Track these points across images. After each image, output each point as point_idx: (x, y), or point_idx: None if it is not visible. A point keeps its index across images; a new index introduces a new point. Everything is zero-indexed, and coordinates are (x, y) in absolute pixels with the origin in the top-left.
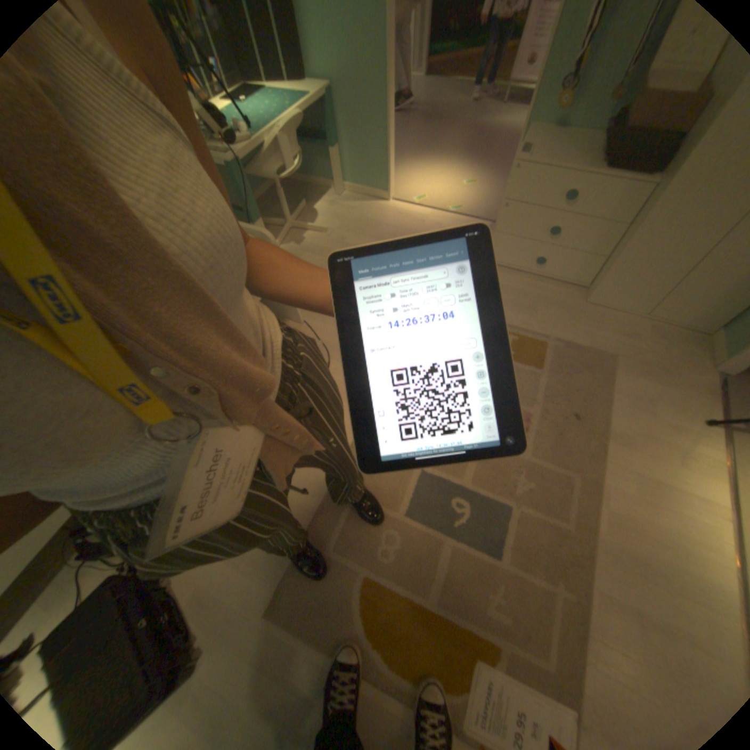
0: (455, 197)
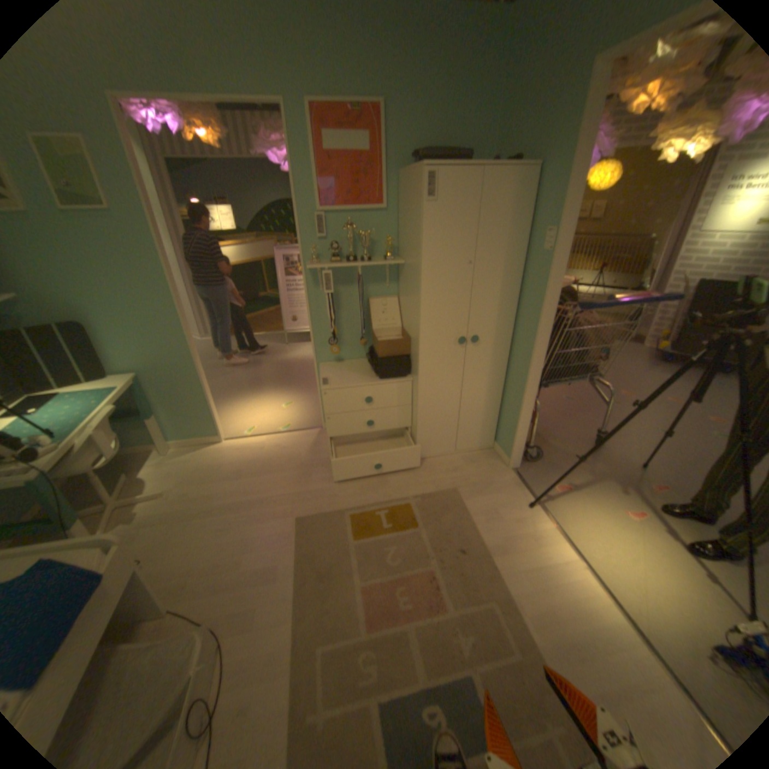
0: (281, 419)
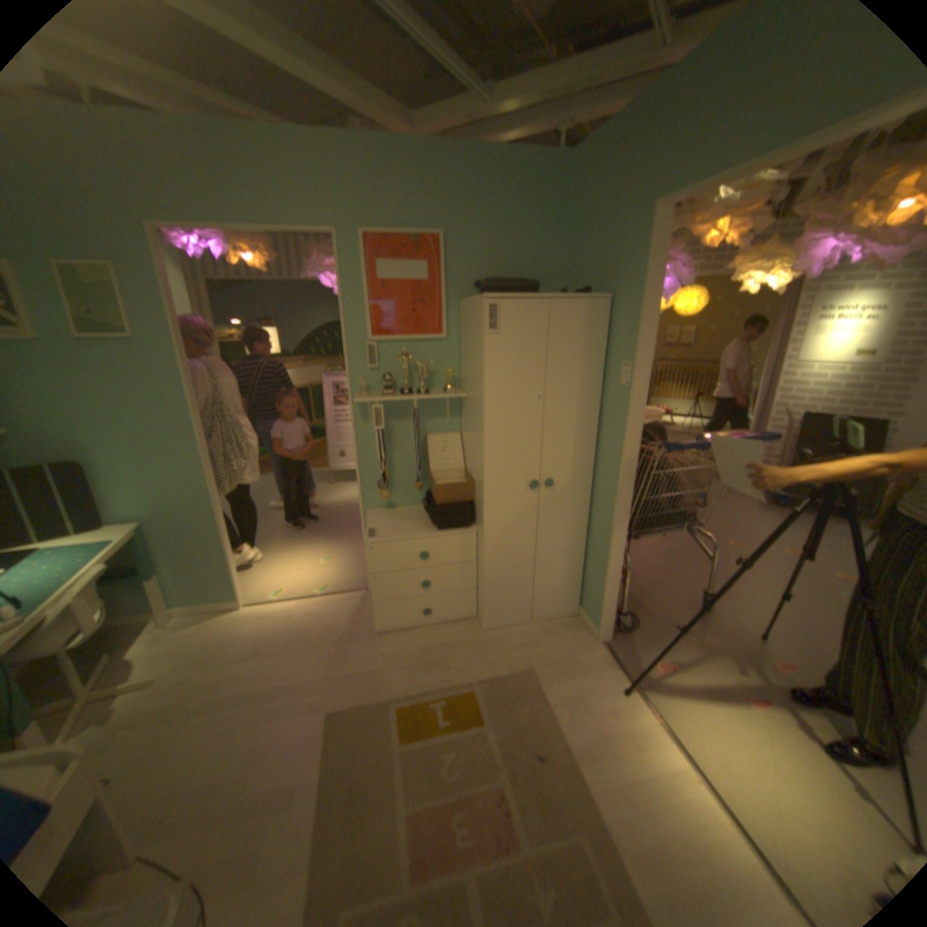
0: (317, 577)
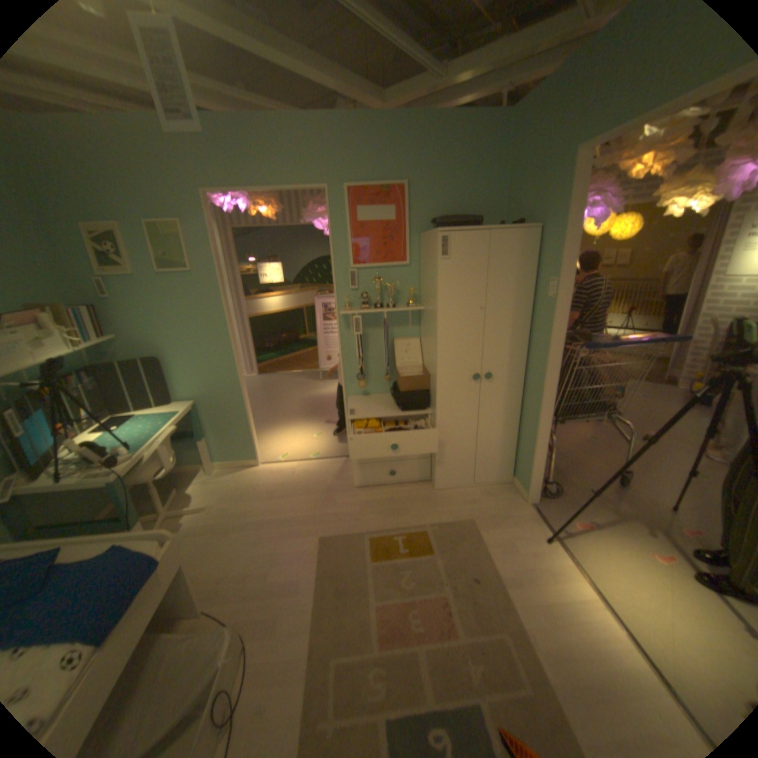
0: (312, 447)
